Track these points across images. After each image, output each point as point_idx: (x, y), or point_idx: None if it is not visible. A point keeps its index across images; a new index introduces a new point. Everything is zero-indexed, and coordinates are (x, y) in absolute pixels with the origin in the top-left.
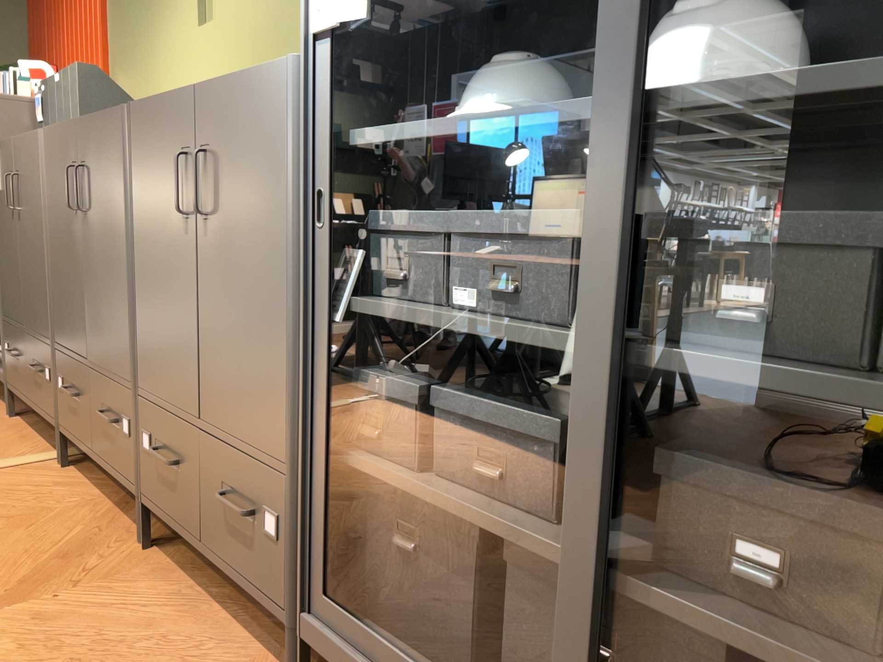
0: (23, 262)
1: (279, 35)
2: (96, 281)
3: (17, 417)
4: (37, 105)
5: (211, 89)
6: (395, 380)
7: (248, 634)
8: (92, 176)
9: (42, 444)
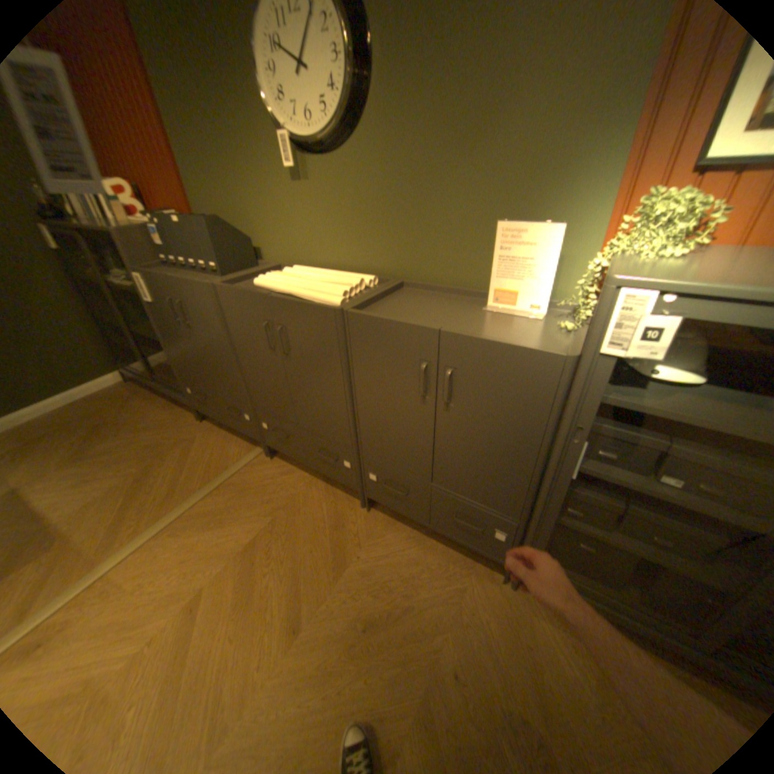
0: (201, 353)
1: (388, 210)
2: (305, 392)
3: (205, 421)
4: (149, 230)
5: (462, 341)
6: (596, 497)
7: (457, 552)
8: (294, 336)
9: (242, 442)
